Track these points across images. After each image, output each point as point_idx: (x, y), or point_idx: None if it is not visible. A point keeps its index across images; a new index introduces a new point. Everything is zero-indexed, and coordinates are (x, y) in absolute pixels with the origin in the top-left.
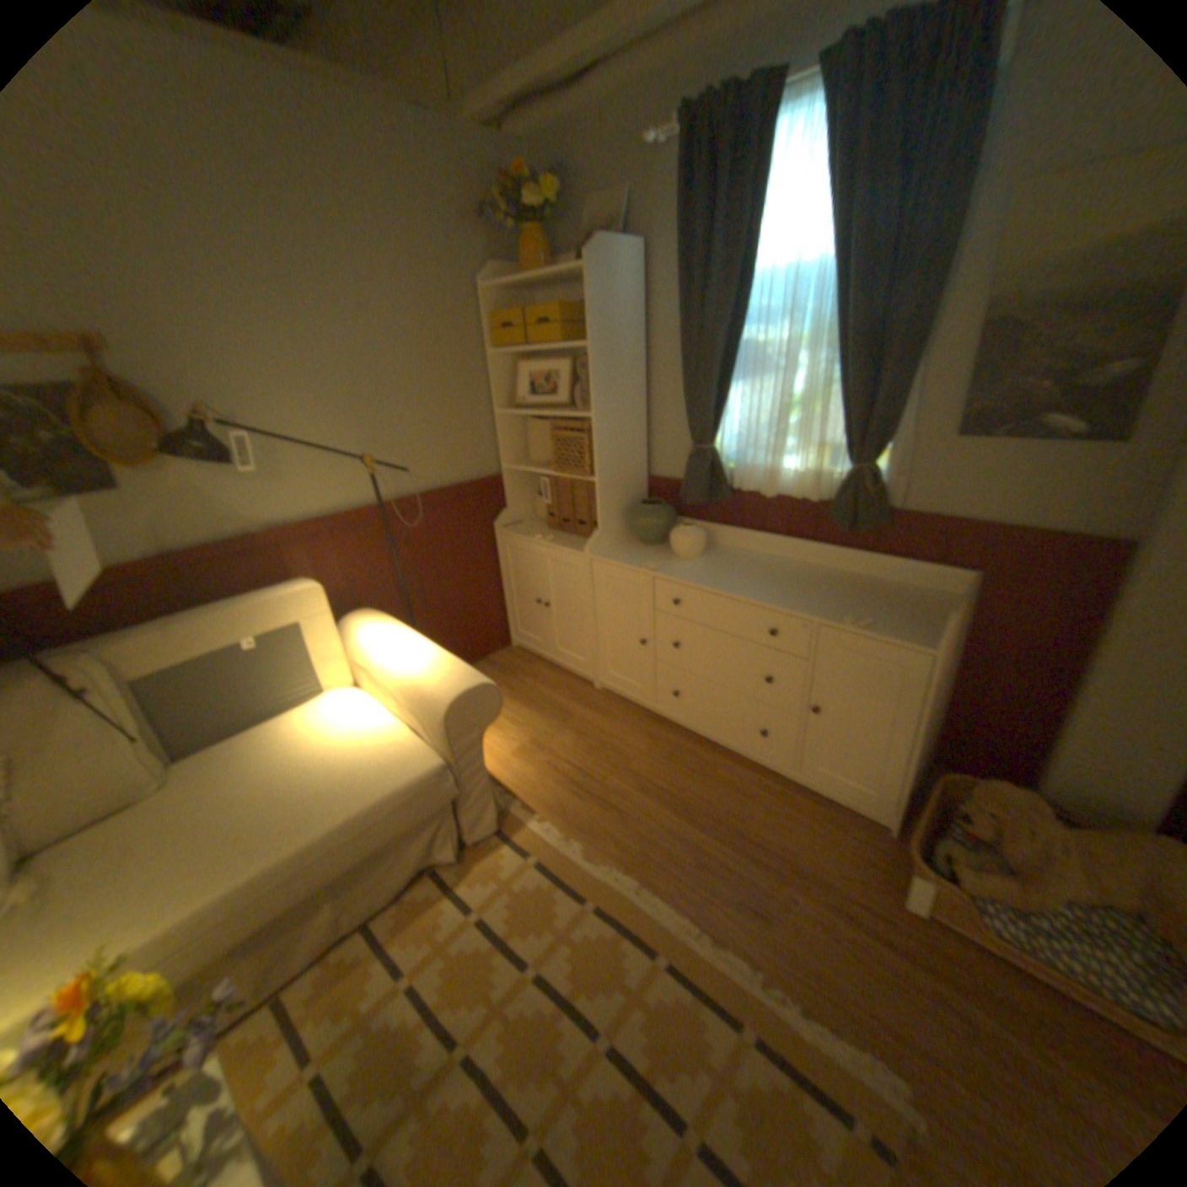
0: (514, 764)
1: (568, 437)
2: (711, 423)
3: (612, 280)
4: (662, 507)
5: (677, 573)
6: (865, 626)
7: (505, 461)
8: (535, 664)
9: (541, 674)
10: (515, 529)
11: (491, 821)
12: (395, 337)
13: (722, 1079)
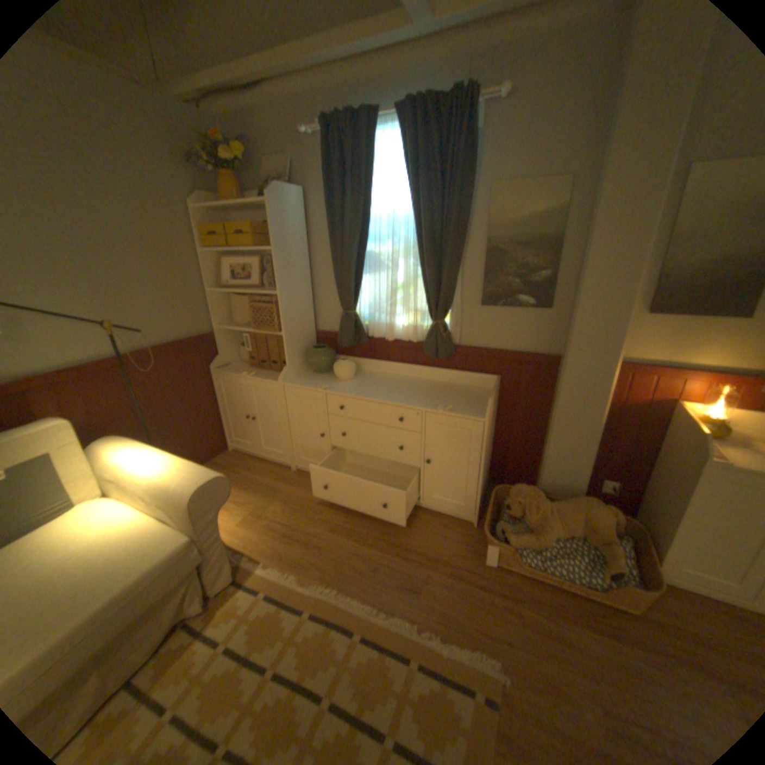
0: (238, 531)
1: (260, 306)
2: (352, 298)
3: (284, 210)
4: (326, 349)
5: (340, 389)
6: (448, 409)
7: (214, 323)
8: (246, 460)
9: (251, 466)
10: (225, 369)
11: (226, 574)
12: (123, 236)
13: (400, 697)
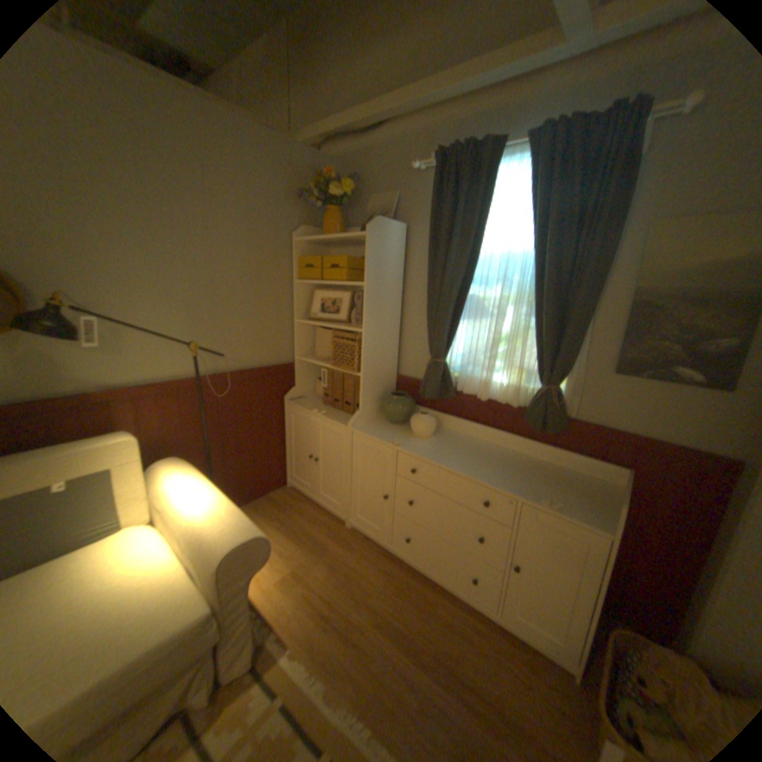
0: (274, 595)
1: (343, 343)
2: (444, 345)
3: (384, 246)
4: (406, 398)
5: (414, 449)
6: (557, 508)
7: (297, 354)
8: (301, 503)
9: (305, 512)
10: (298, 402)
11: (246, 659)
12: (228, 263)
13: None
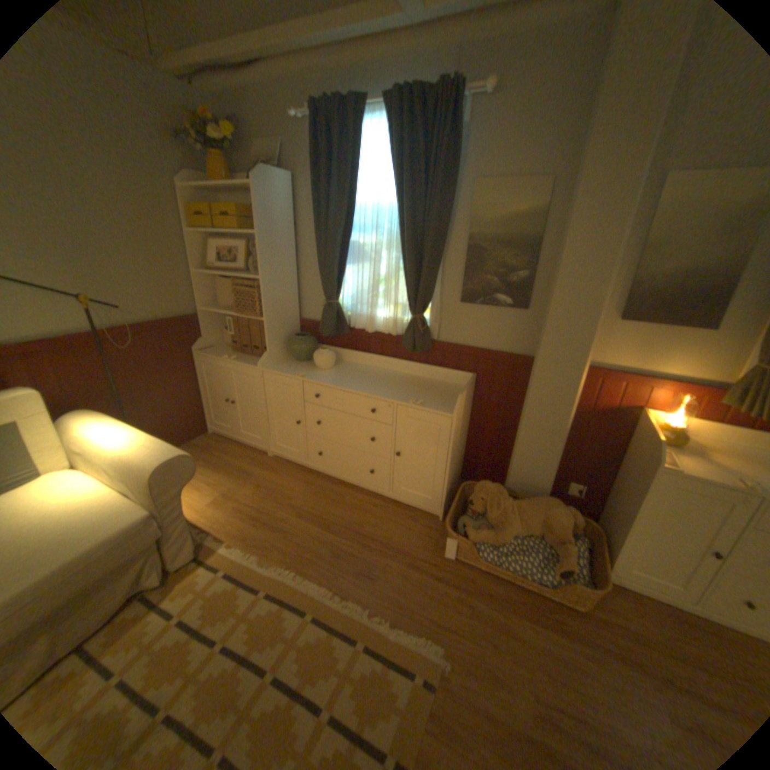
0: (207, 511)
1: (244, 291)
2: (335, 288)
3: (270, 194)
4: (308, 337)
5: (317, 378)
6: (418, 403)
7: (199, 304)
8: (224, 443)
9: (229, 450)
10: (207, 351)
11: (188, 551)
12: (105, 210)
13: (342, 675)
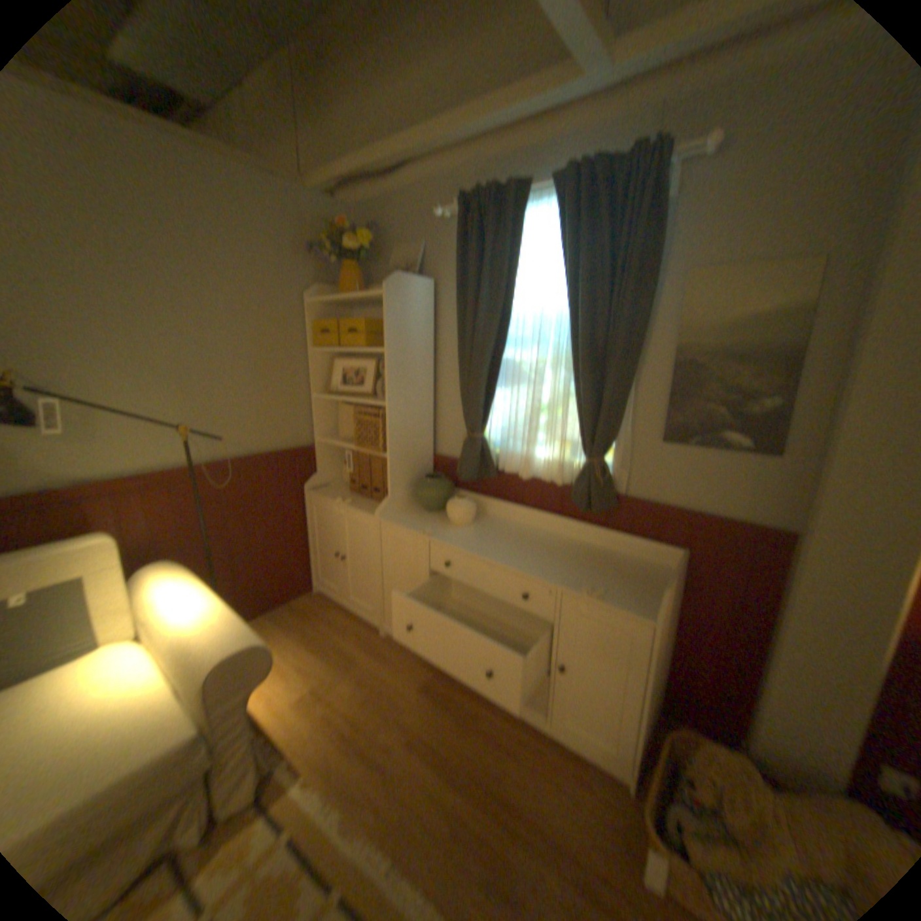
0: (288, 718)
1: (368, 420)
2: (480, 418)
3: (407, 307)
4: (442, 481)
5: (448, 539)
6: (598, 596)
7: (317, 435)
8: (329, 611)
9: (332, 621)
10: (320, 492)
11: (247, 791)
12: (225, 332)
13: None
